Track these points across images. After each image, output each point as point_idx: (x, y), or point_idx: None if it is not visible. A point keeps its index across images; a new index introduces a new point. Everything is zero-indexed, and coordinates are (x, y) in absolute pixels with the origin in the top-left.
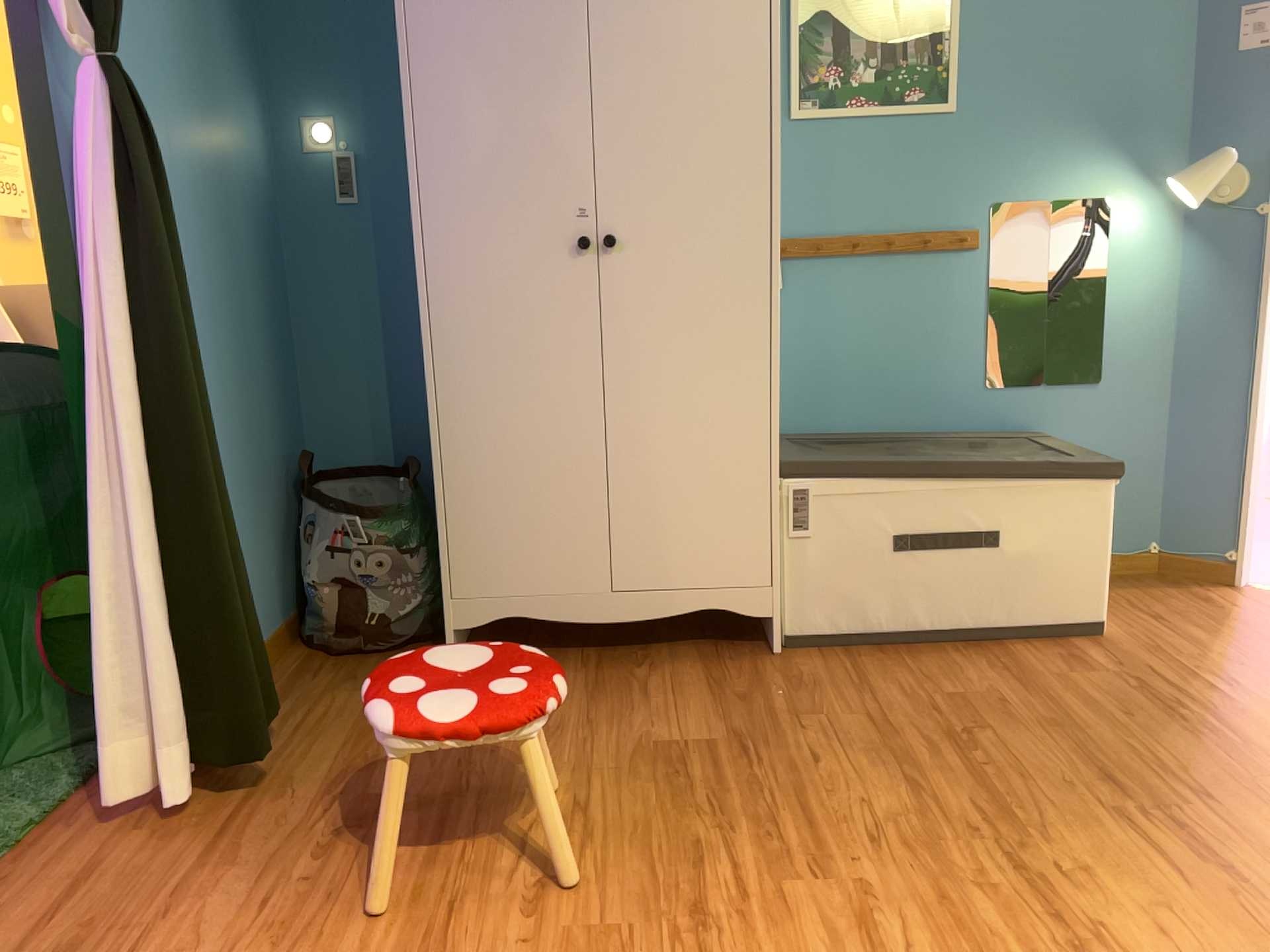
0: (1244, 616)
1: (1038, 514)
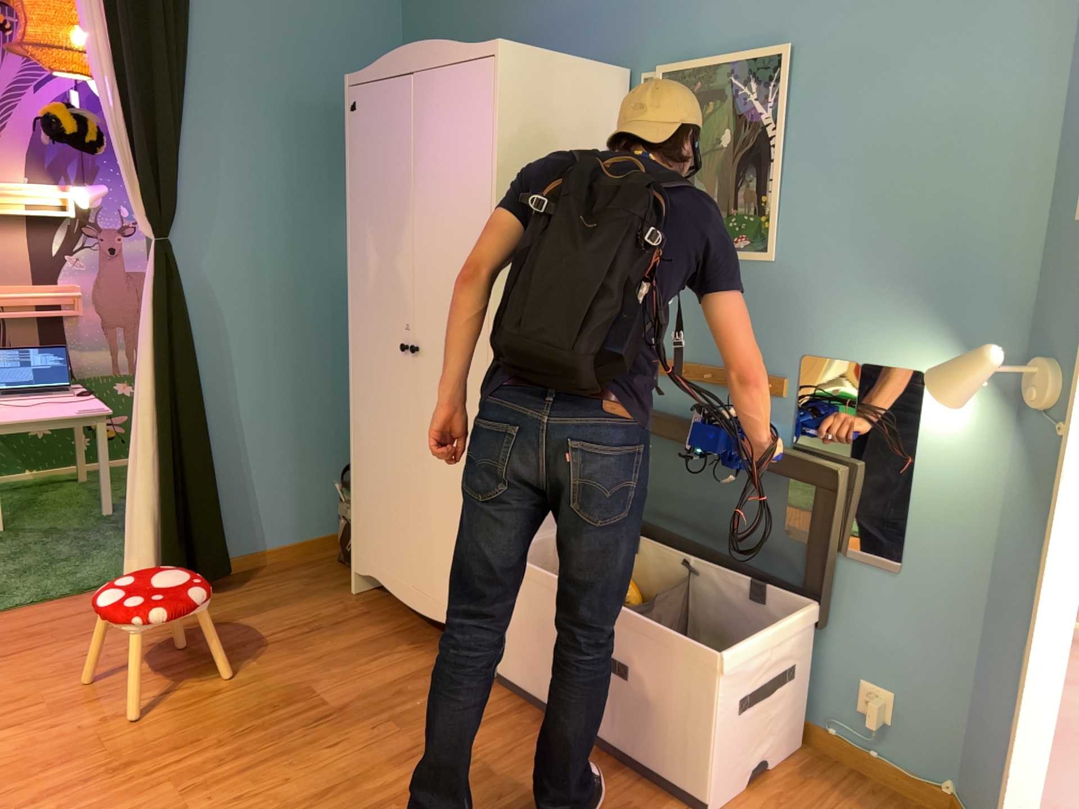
0: None
1: (663, 668)
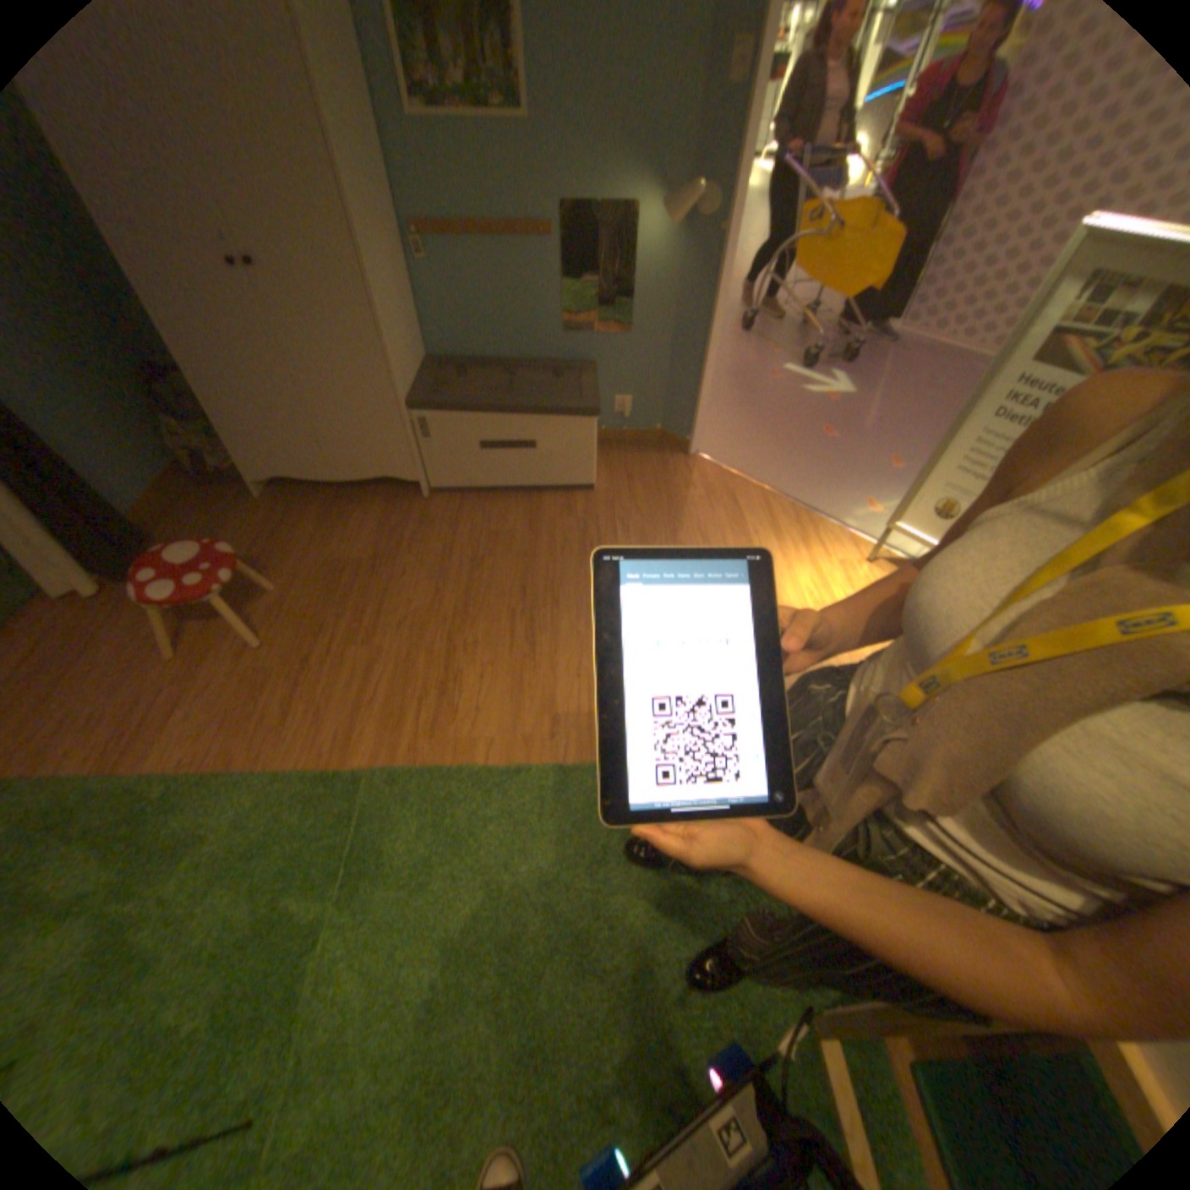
0: (673, 478)
1: (557, 432)
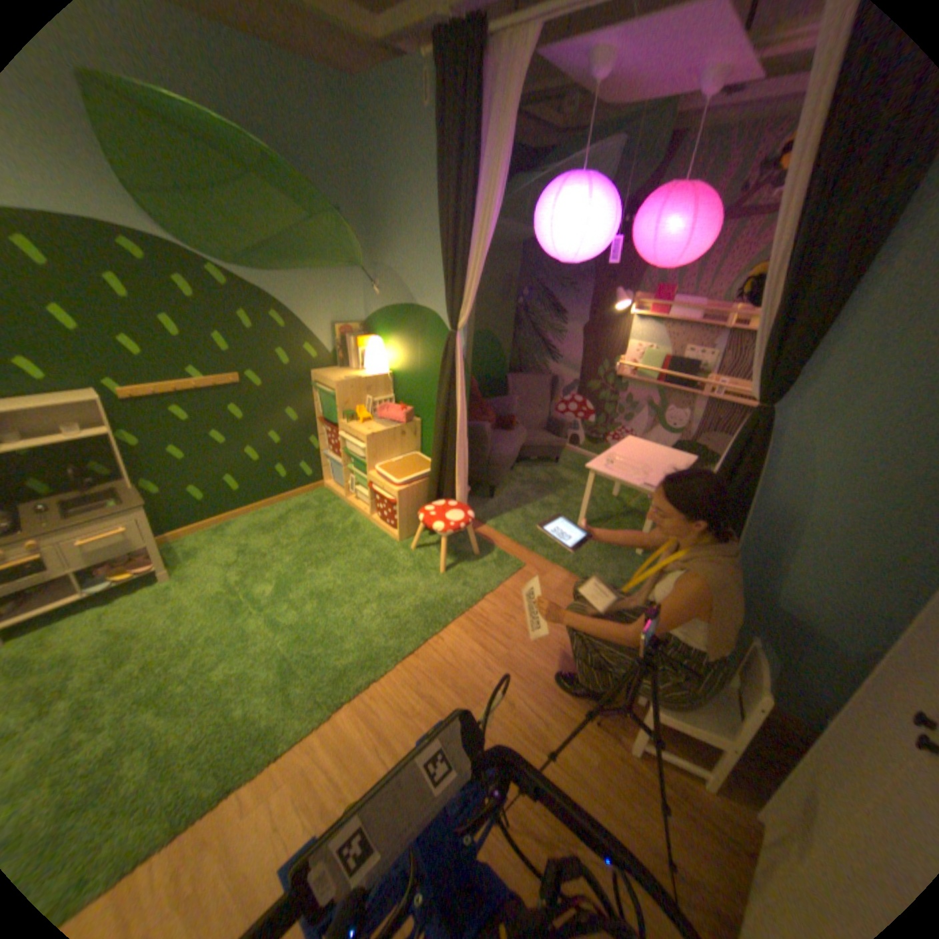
0: None
1: None
